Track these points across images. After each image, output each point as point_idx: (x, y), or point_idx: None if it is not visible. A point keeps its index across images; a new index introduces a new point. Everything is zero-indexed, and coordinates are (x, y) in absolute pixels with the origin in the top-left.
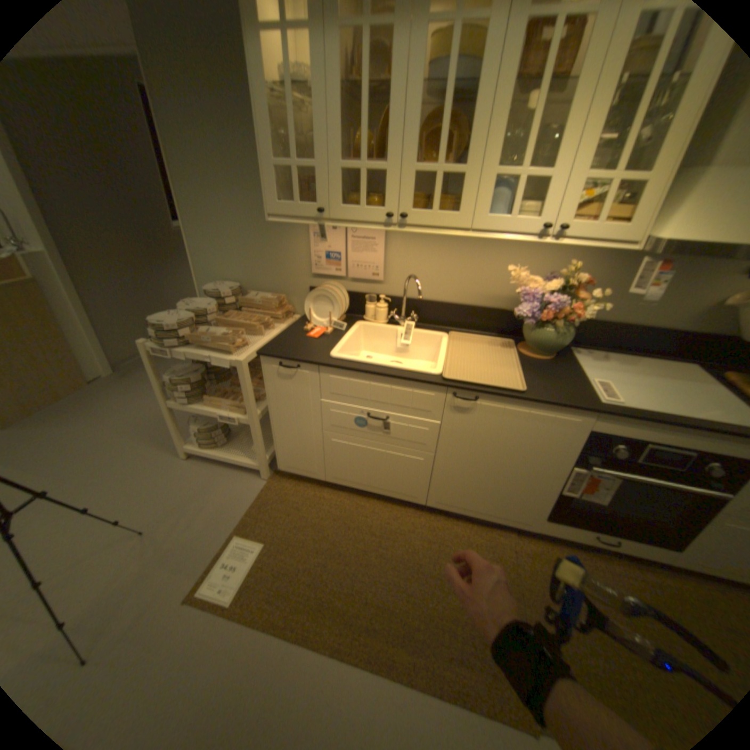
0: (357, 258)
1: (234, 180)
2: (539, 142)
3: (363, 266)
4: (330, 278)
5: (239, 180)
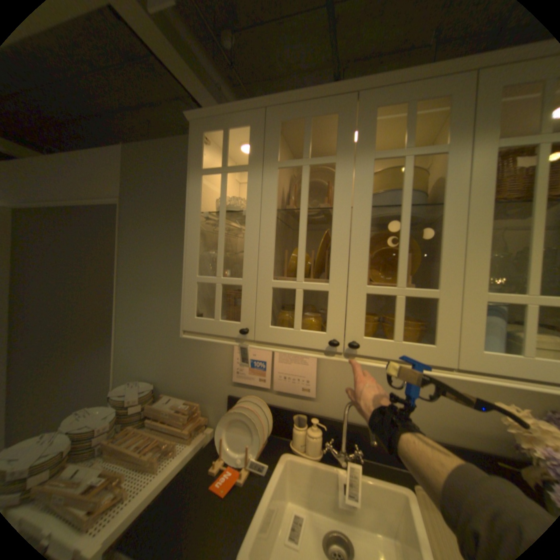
0: (285, 369)
1: (169, 287)
2: (518, 264)
3: (291, 379)
4: (252, 387)
5: (174, 288)
